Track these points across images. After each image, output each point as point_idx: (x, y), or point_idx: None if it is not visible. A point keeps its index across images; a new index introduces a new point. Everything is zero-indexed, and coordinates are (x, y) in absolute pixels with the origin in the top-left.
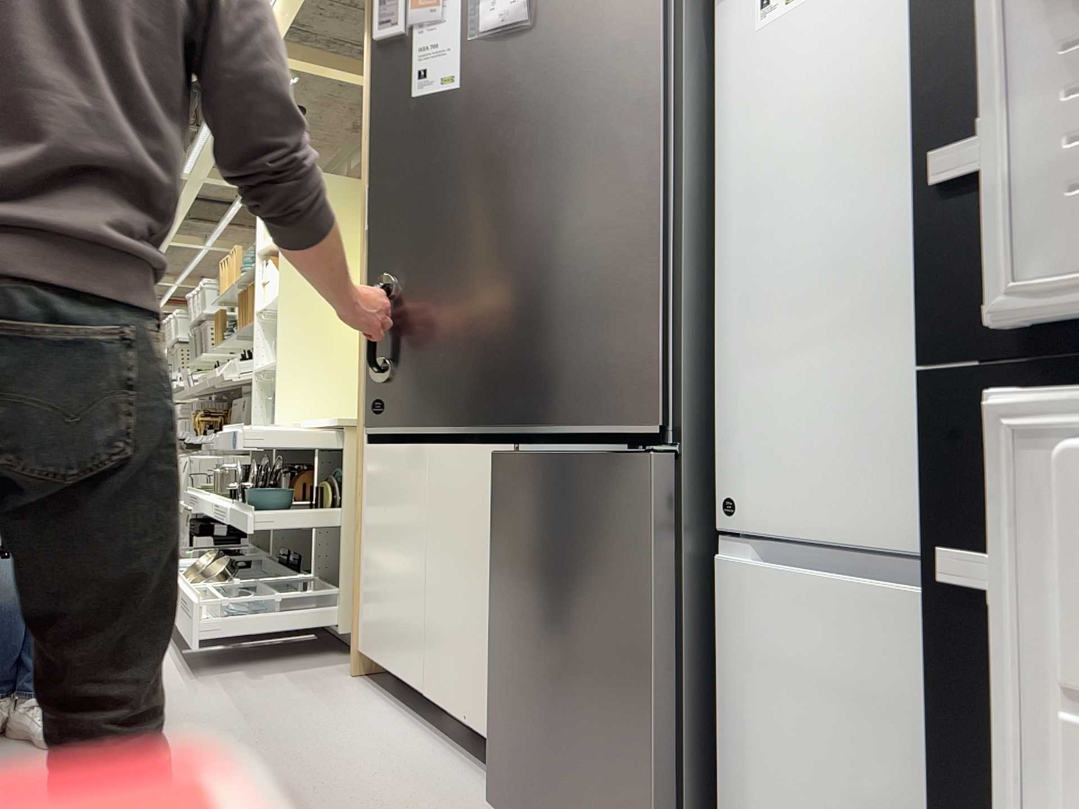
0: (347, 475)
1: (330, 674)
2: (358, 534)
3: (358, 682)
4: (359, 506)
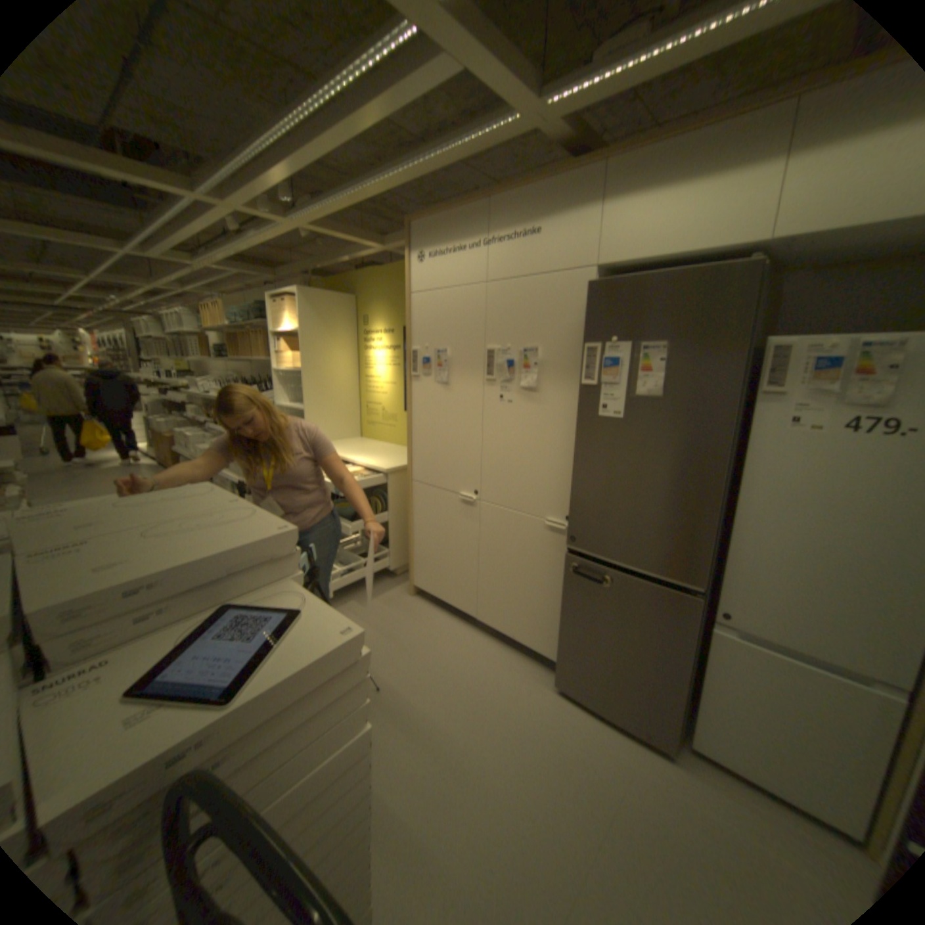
0: (391, 496)
1: (399, 596)
2: (412, 533)
3: (417, 600)
4: (412, 519)
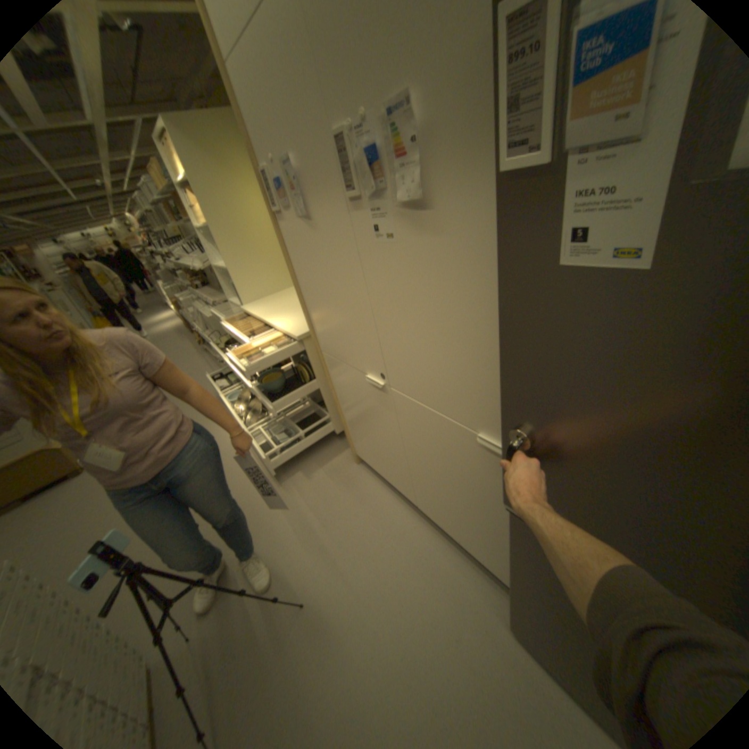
0: (314, 363)
1: (344, 464)
2: (339, 406)
3: (362, 469)
4: (334, 393)
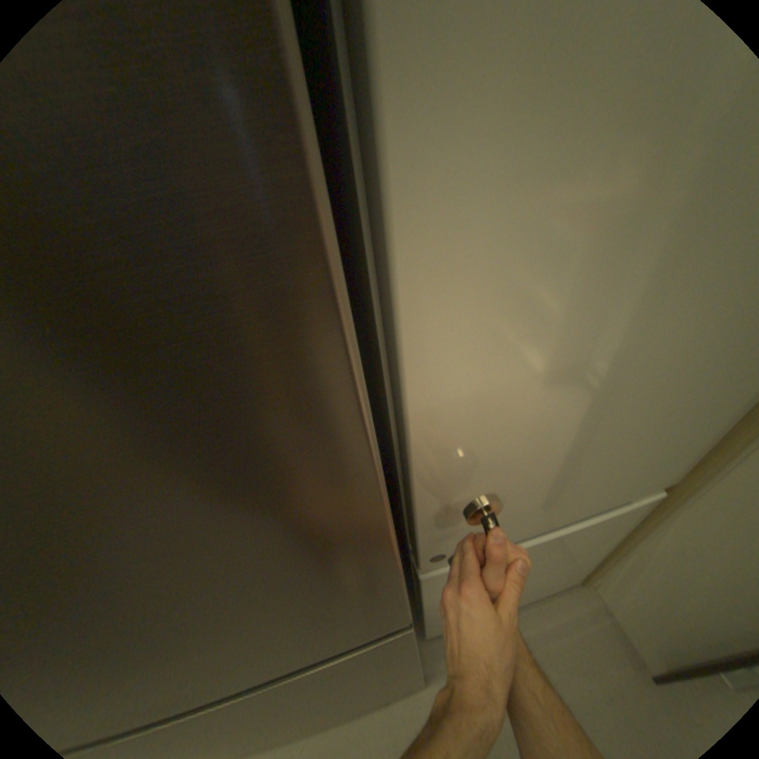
0: None
1: None
2: None
3: None
4: None
